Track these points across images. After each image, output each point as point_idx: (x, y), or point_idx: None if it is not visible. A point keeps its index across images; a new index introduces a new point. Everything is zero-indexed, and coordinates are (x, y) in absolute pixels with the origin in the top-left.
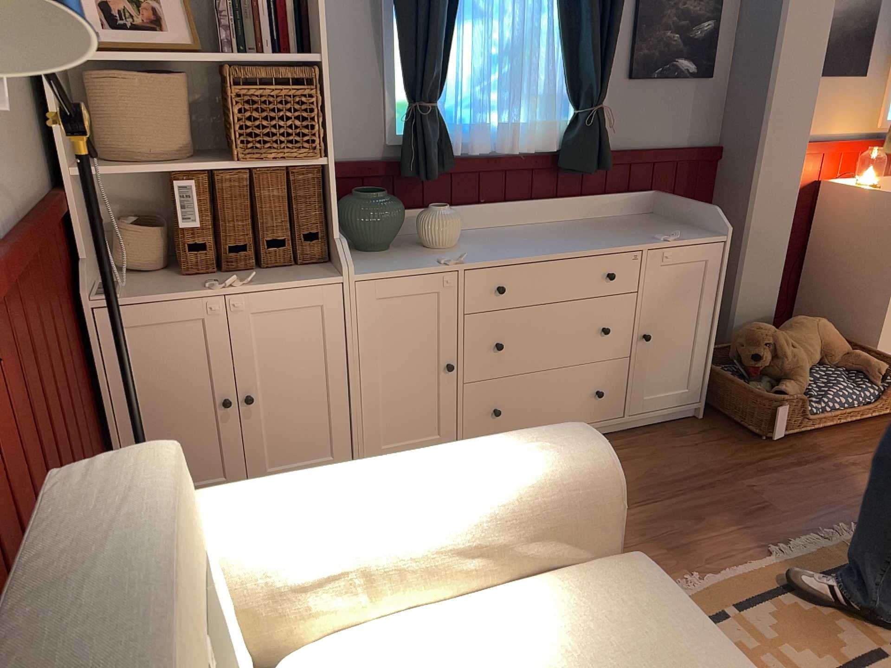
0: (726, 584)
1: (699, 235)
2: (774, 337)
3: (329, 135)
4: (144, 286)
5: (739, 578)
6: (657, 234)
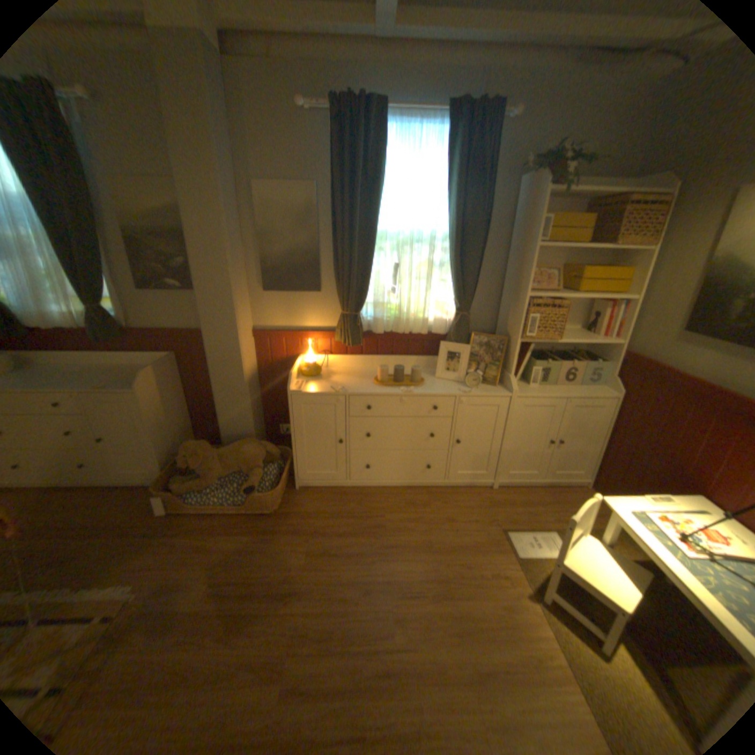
0: None
1: (124, 387)
2: (189, 453)
3: None
4: None
5: None
6: (98, 384)
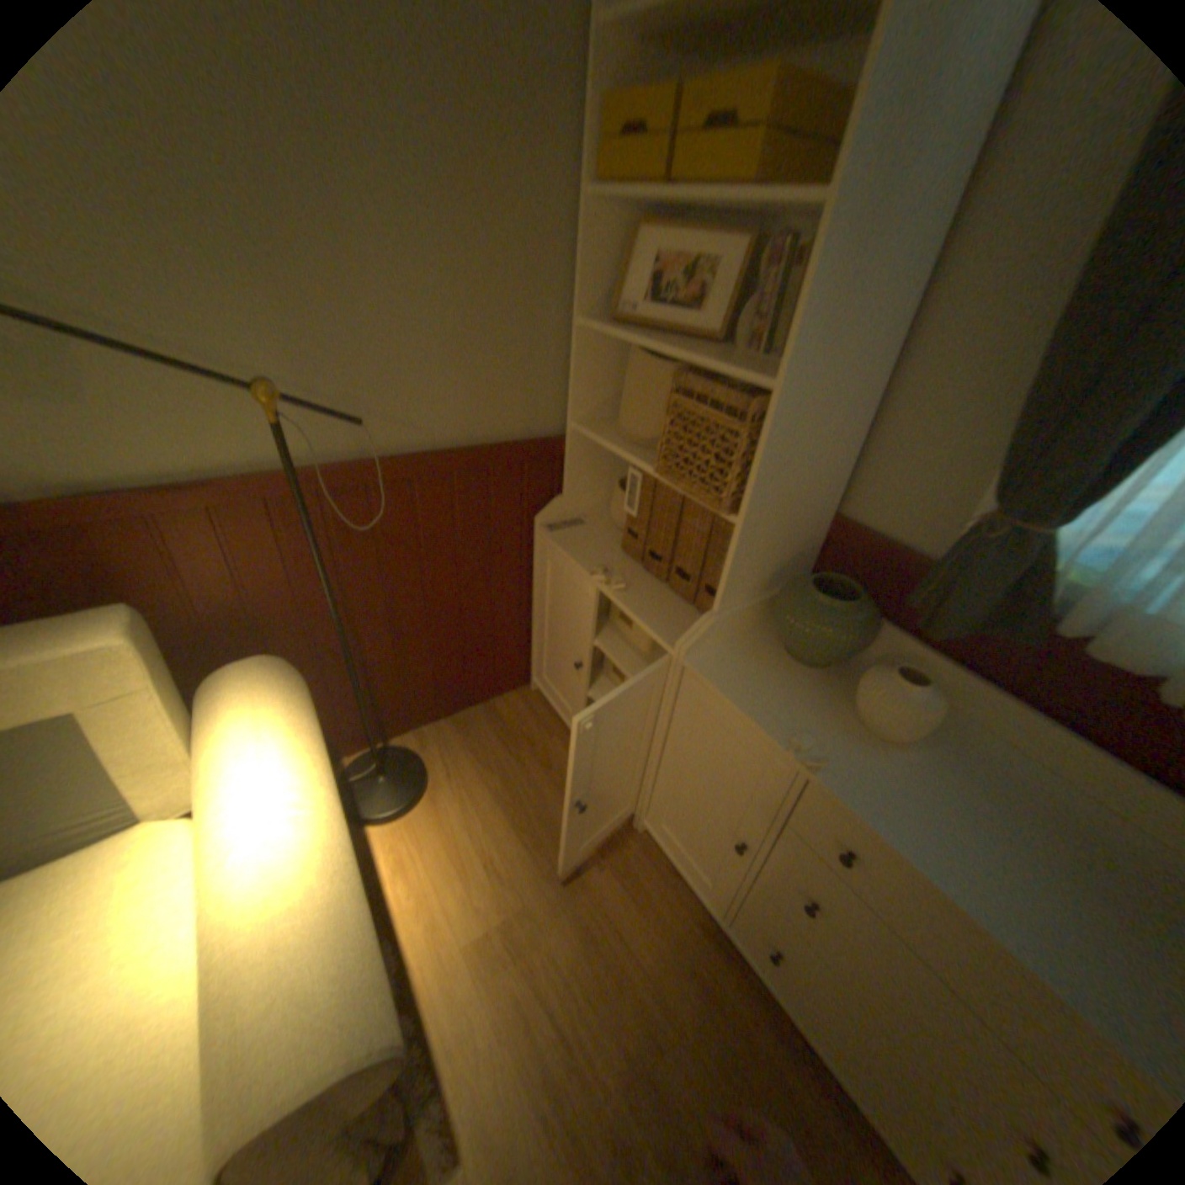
0: None
1: None
2: None
3: (754, 492)
4: (589, 540)
5: None
6: None
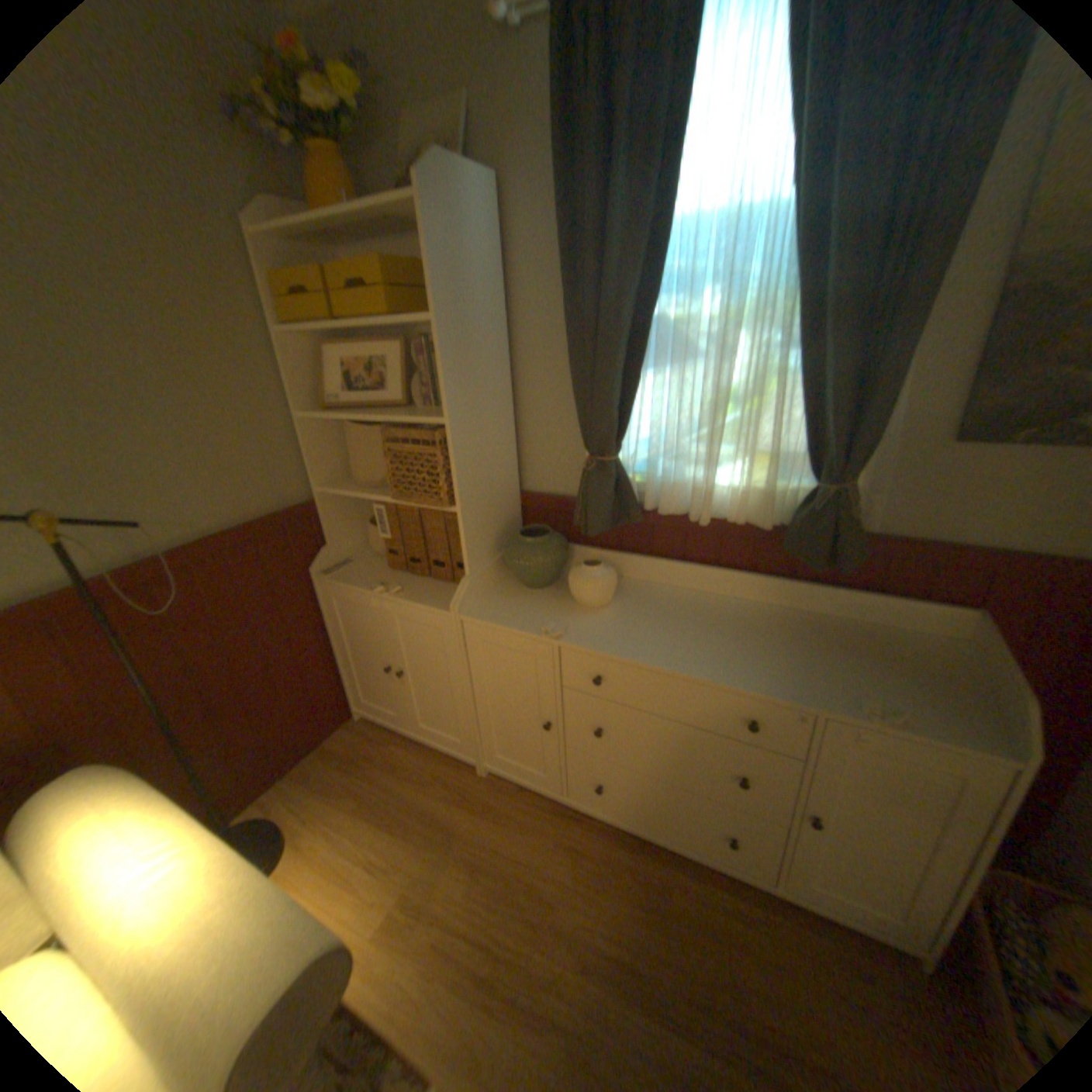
0: None
1: (967, 734)
2: None
3: (459, 487)
4: (361, 569)
5: None
6: (874, 700)
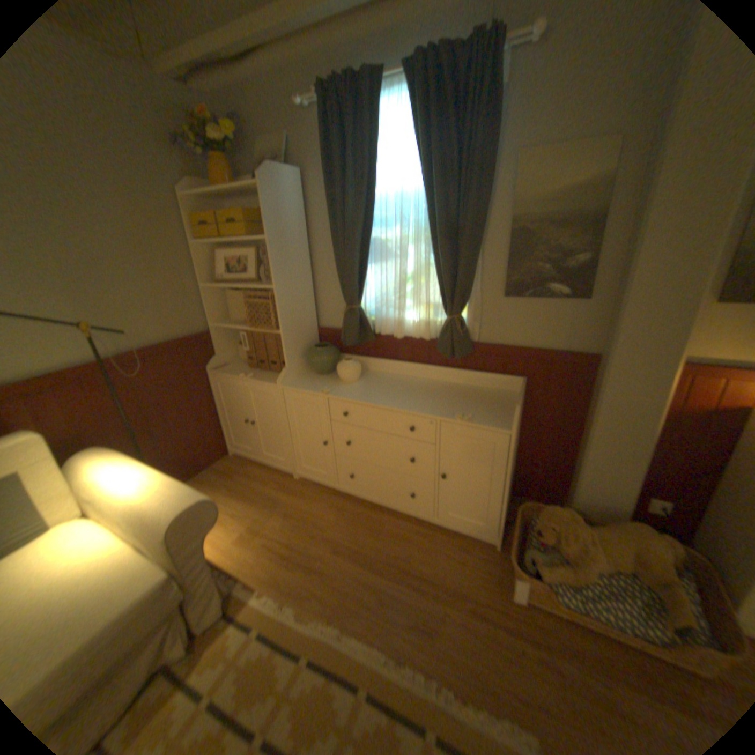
0: (327, 650)
1: (494, 423)
2: (563, 528)
3: (280, 321)
4: (233, 369)
5: (337, 655)
6: (461, 413)
